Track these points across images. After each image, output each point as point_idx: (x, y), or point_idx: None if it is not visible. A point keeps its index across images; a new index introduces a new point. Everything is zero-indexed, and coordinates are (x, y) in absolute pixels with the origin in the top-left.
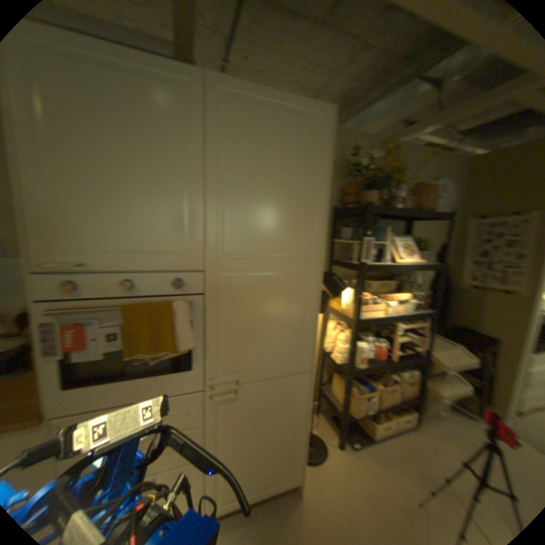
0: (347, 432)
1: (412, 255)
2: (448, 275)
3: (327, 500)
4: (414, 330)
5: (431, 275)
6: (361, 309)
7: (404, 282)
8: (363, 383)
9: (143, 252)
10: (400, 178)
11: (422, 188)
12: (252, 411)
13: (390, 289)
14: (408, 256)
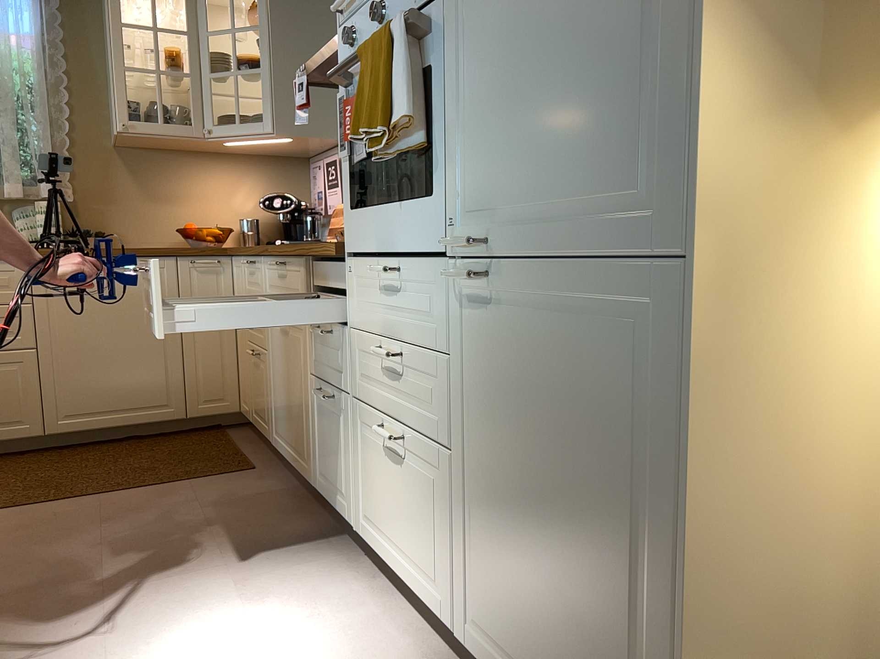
0: None
1: None
2: None
3: None
4: None
5: None
6: None
7: None
8: None
9: None
10: None
11: None
12: (525, 364)
13: None
14: None
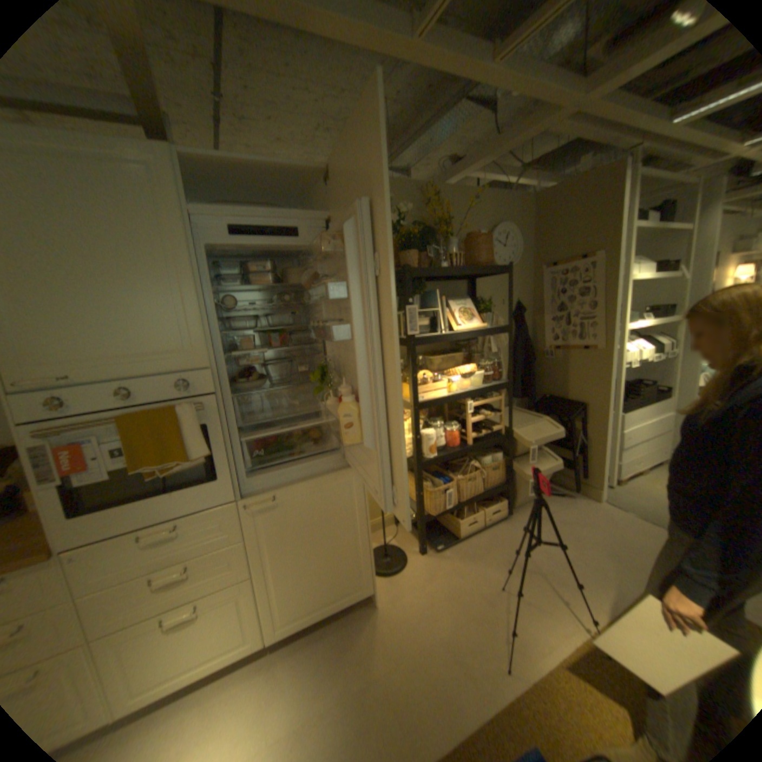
0: (424, 532)
1: (470, 320)
2: (527, 338)
3: (403, 604)
4: (488, 406)
5: (505, 341)
6: (416, 389)
7: (473, 353)
8: (438, 476)
9: (131, 355)
10: (446, 230)
11: (472, 240)
12: (296, 518)
13: (456, 363)
14: (465, 322)
